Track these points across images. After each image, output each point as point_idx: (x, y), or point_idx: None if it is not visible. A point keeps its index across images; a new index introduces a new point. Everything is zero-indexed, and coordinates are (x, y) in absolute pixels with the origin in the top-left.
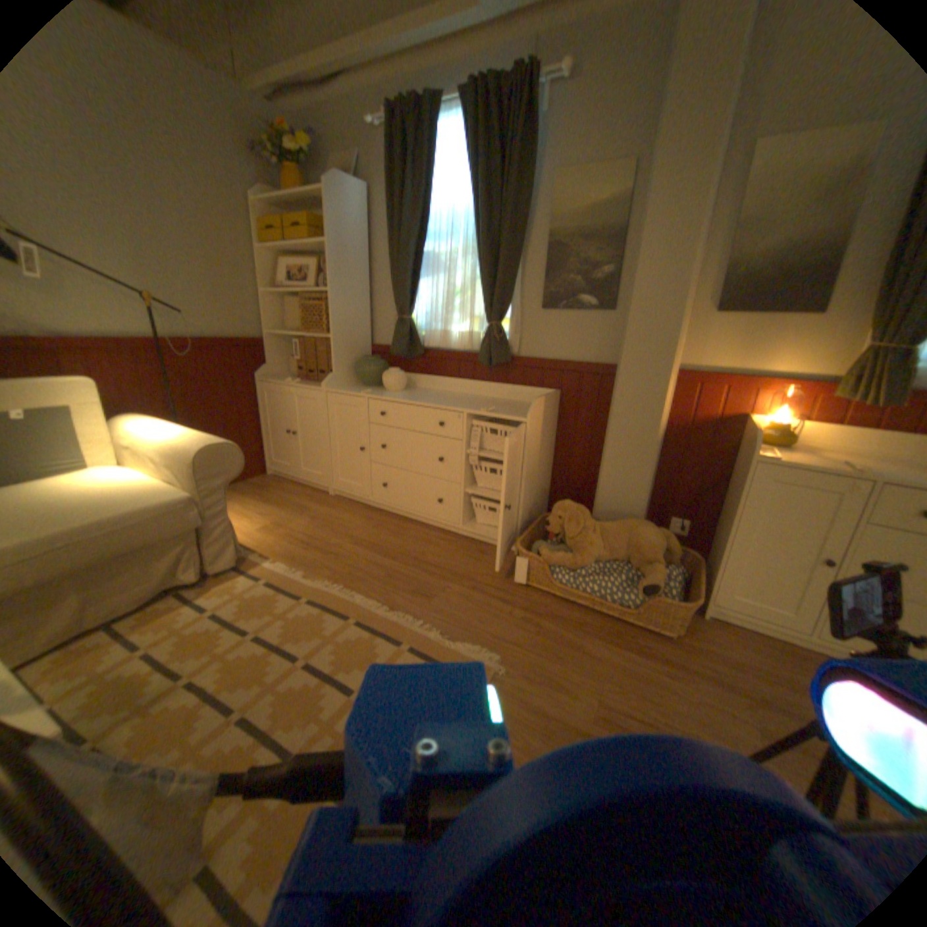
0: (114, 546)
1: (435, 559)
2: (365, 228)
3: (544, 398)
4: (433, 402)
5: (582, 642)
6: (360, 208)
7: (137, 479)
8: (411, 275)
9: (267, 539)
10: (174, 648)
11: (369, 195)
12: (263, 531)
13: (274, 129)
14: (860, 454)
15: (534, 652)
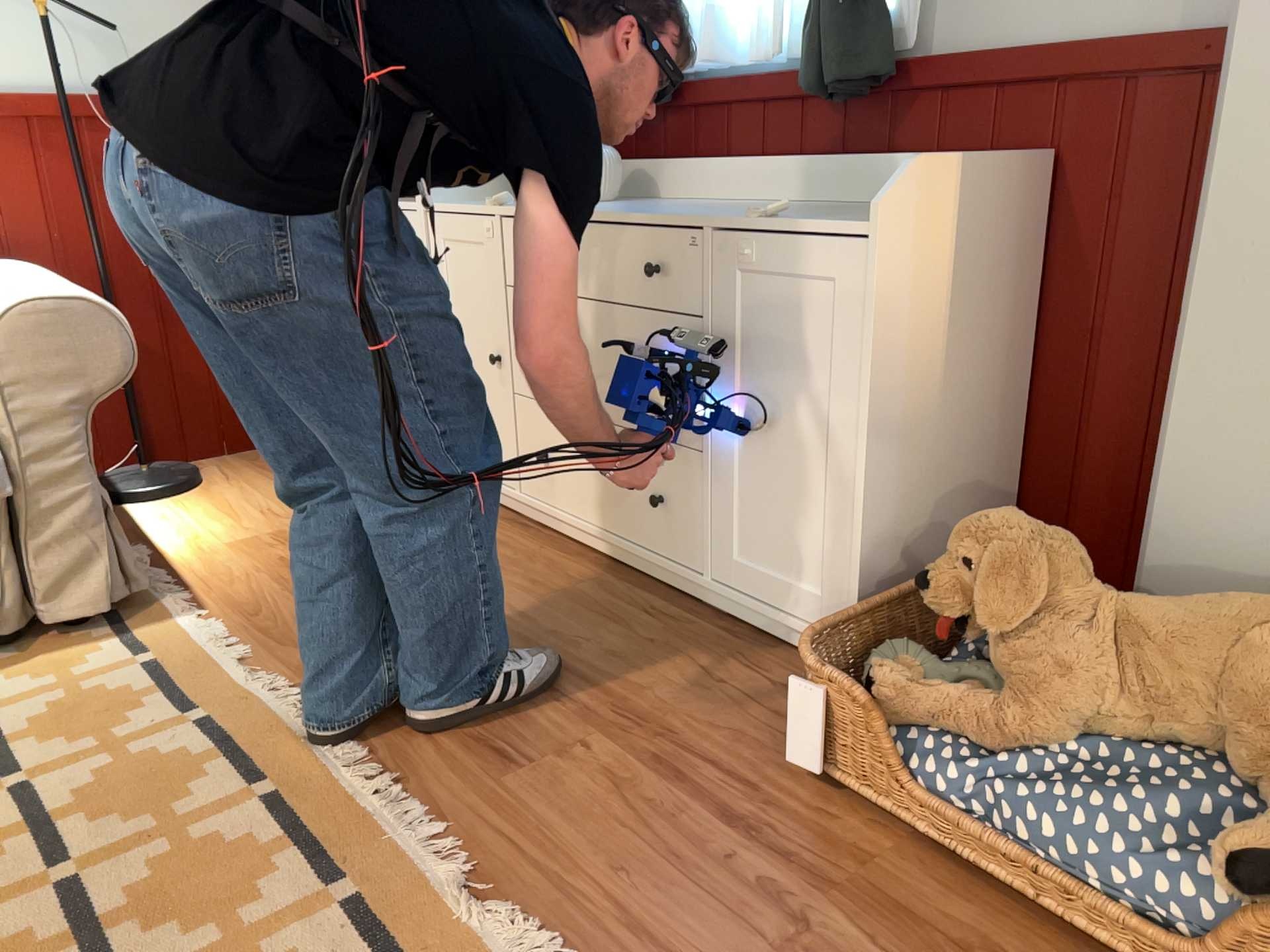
0: None
1: (599, 663)
2: None
3: (962, 164)
4: (646, 211)
5: None
6: None
7: None
8: None
9: (239, 566)
10: None
11: None
12: (244, 547)
13: None
14: None
15: None
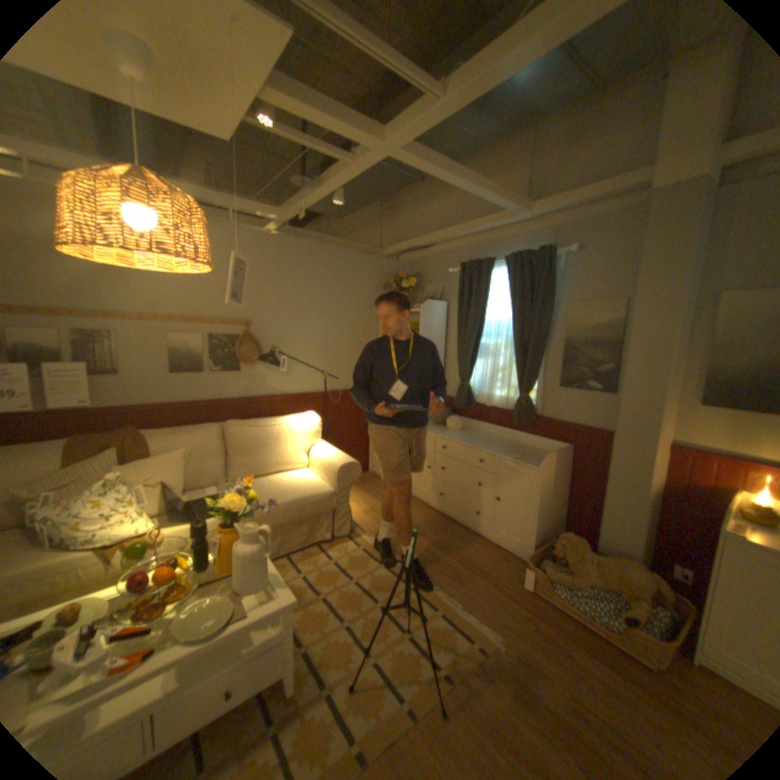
0: (300, 515)
1: (470, 557)
2: (443, 327)
3: (557, 453)
4: (477, 444)
5: (570, 649)
6: (441, 317)
7: (309, 477)
8: (469, 359)
9: (366, 520)
10: (317, 578)
11: (447, 308)
12: (364, 514)
13: (396, 274)
14: None
15: (530, 645)
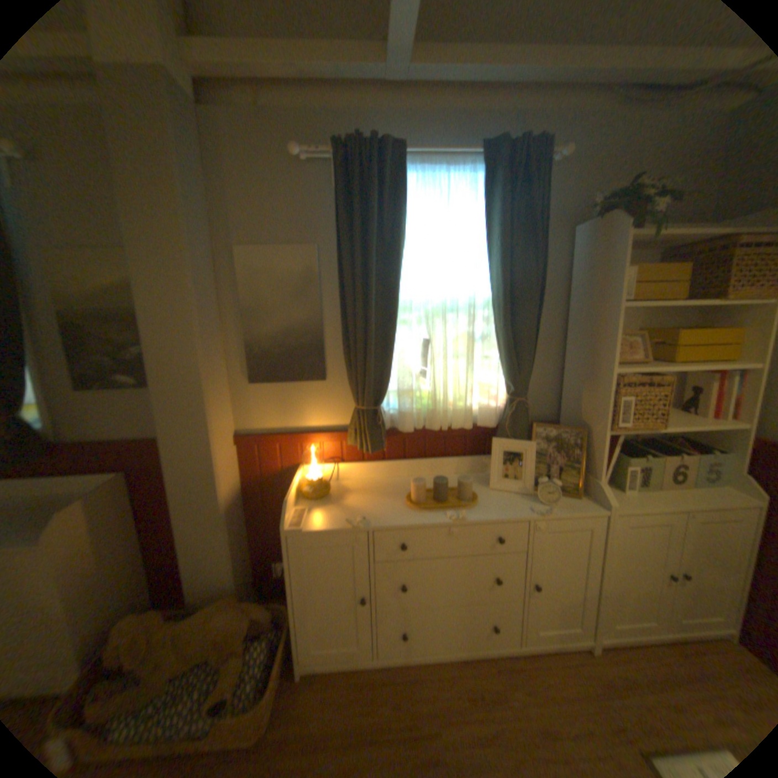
0: None
1: None
2: None
3: (82, 503)
4: None
5: None
6: None
7: None
8: None
9: None
10: None
11: None
12: None
13: None
14: (375, 485)
15: None
